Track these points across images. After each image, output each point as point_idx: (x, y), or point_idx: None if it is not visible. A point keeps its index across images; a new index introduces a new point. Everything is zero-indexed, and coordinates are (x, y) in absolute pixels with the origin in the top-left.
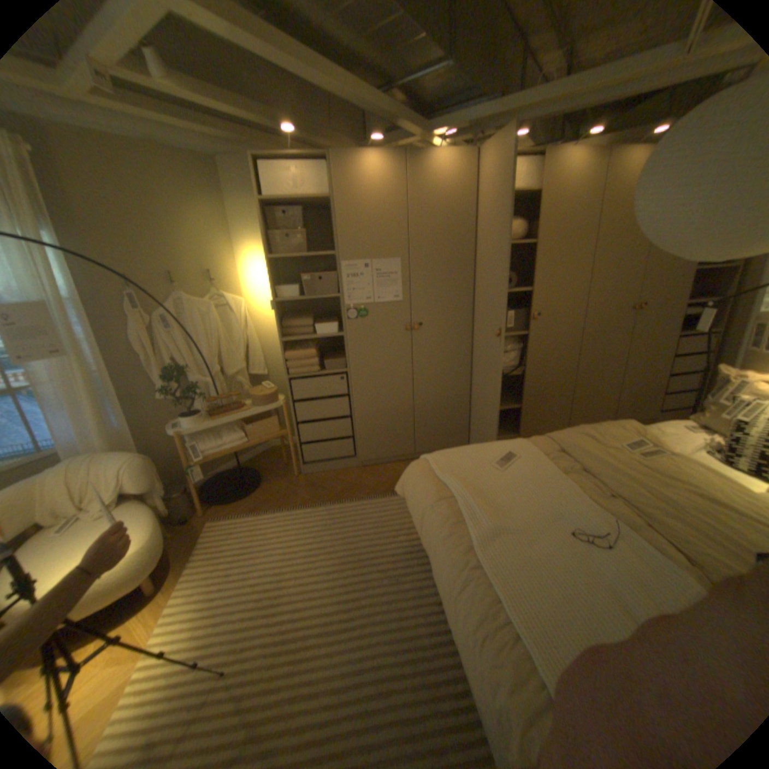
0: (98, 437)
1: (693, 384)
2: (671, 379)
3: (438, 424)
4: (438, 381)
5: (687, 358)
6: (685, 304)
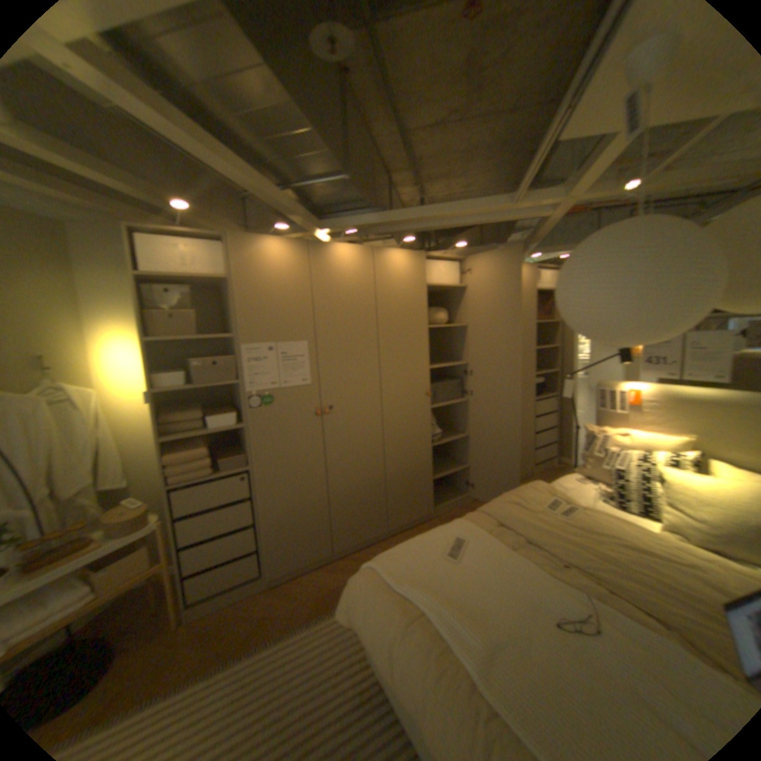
0: None
1: (551, 439)
2: (536, 436)
3: (357, 514)
4: (354, 465)
5: (543, 417)
6: (534, 375)
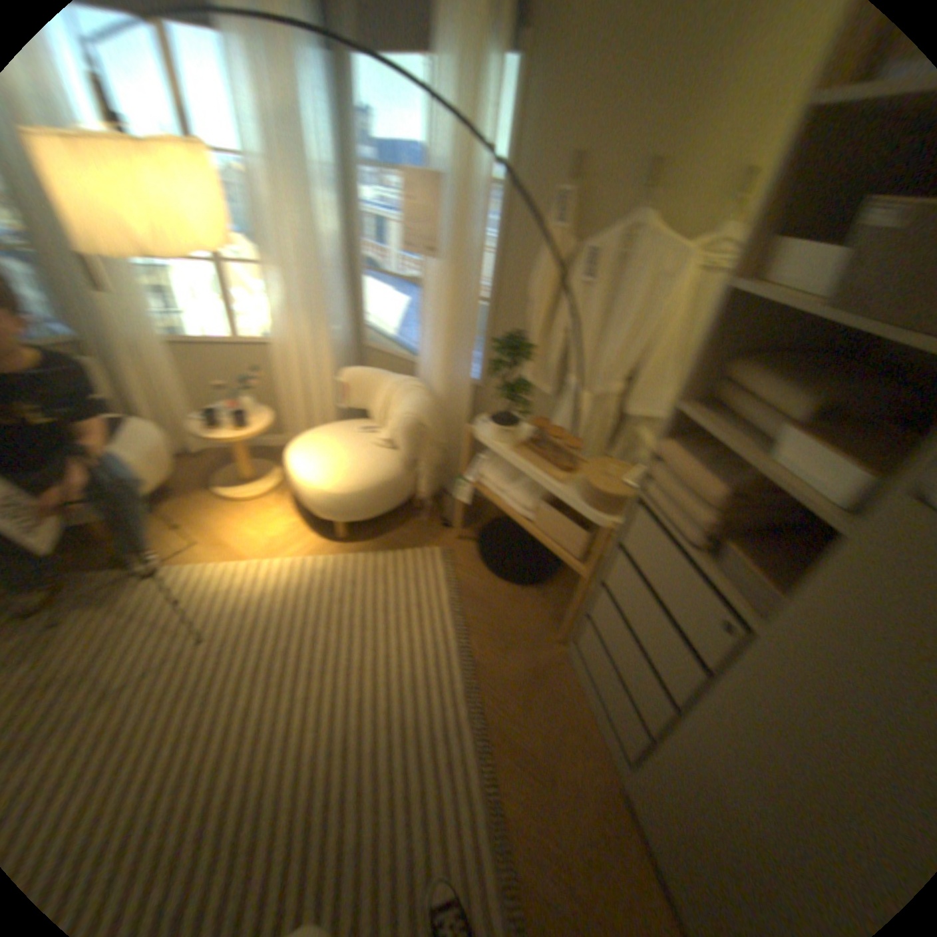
0: (436, 373)
1: None
2: None
3: None
4: None
5: None
6: None
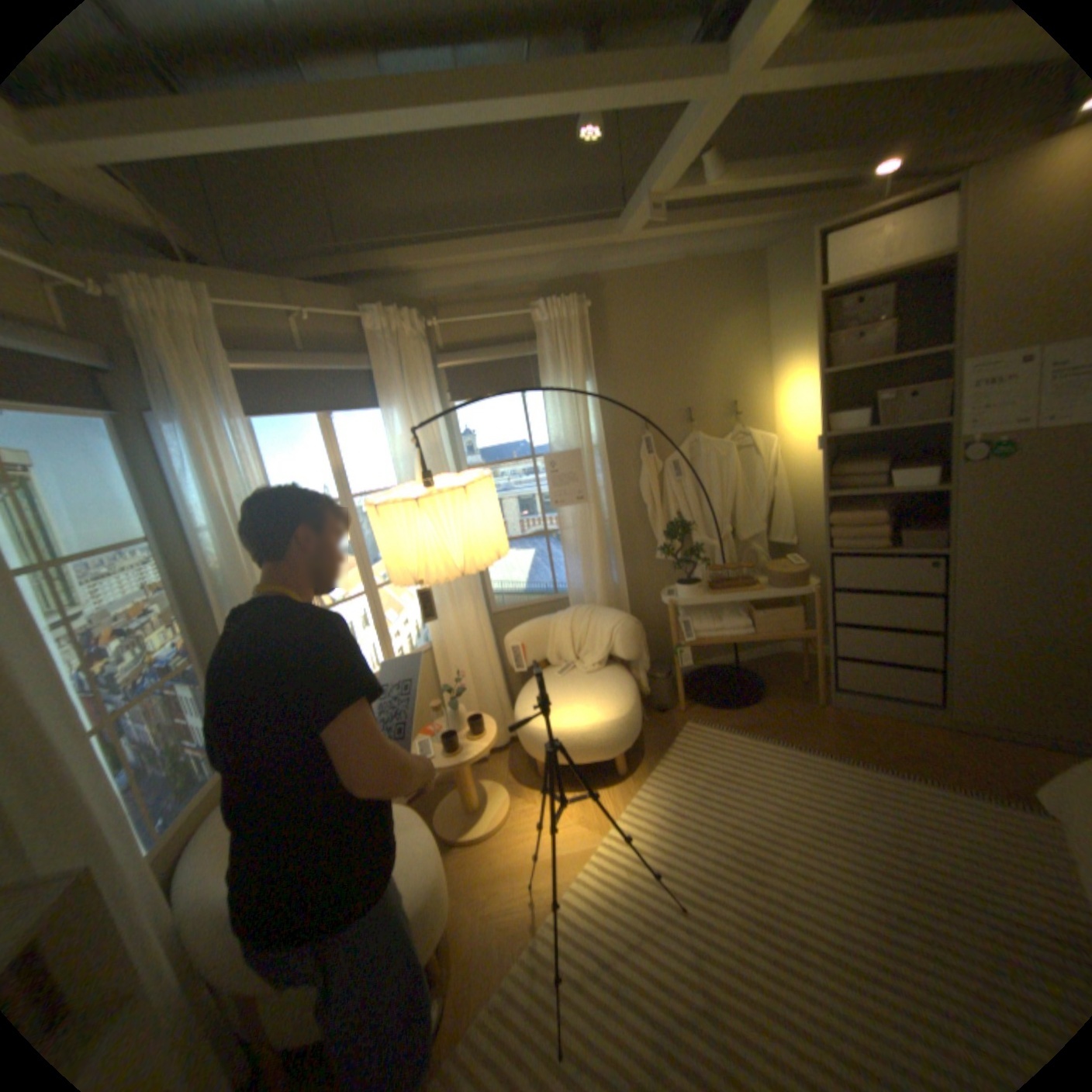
0: (598, 589)
1: None
2: None
3: None
4: None
5: None
6: None
